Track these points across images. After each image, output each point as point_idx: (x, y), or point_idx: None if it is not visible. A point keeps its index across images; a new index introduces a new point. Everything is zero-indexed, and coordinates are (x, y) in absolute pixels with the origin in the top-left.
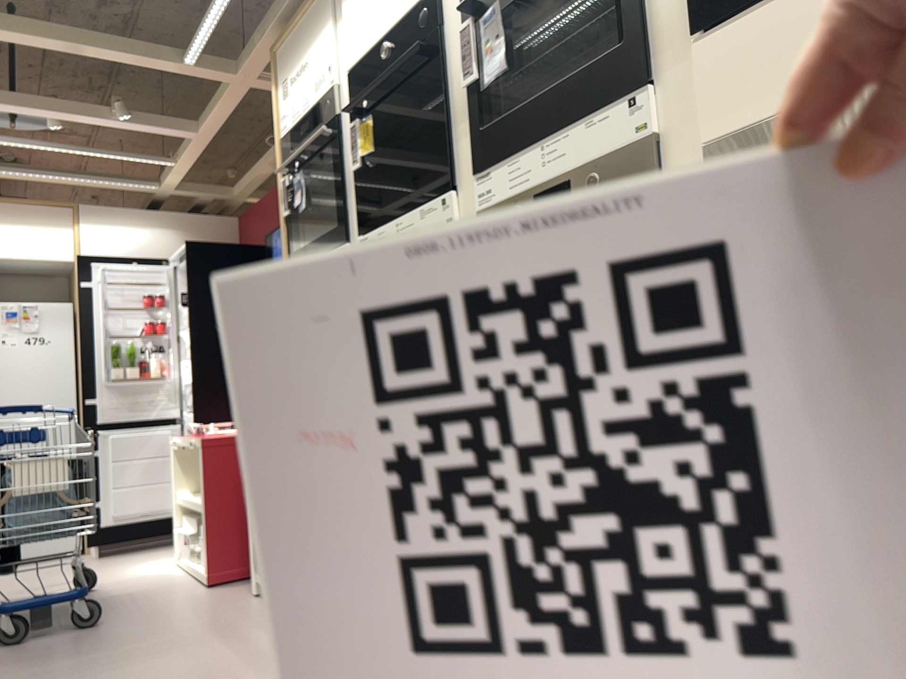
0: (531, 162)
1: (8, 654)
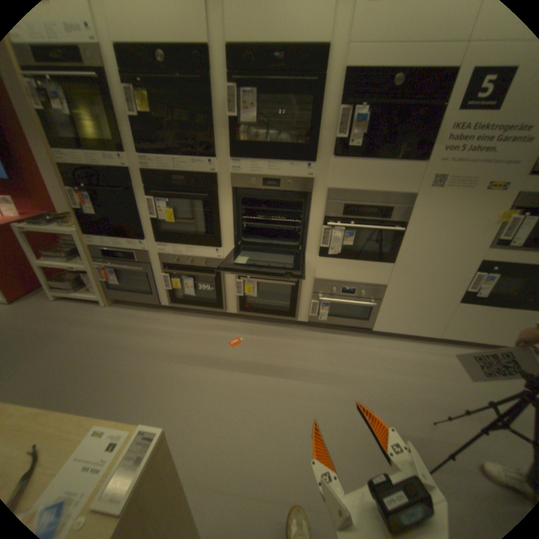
0: (263, 167)
1: None
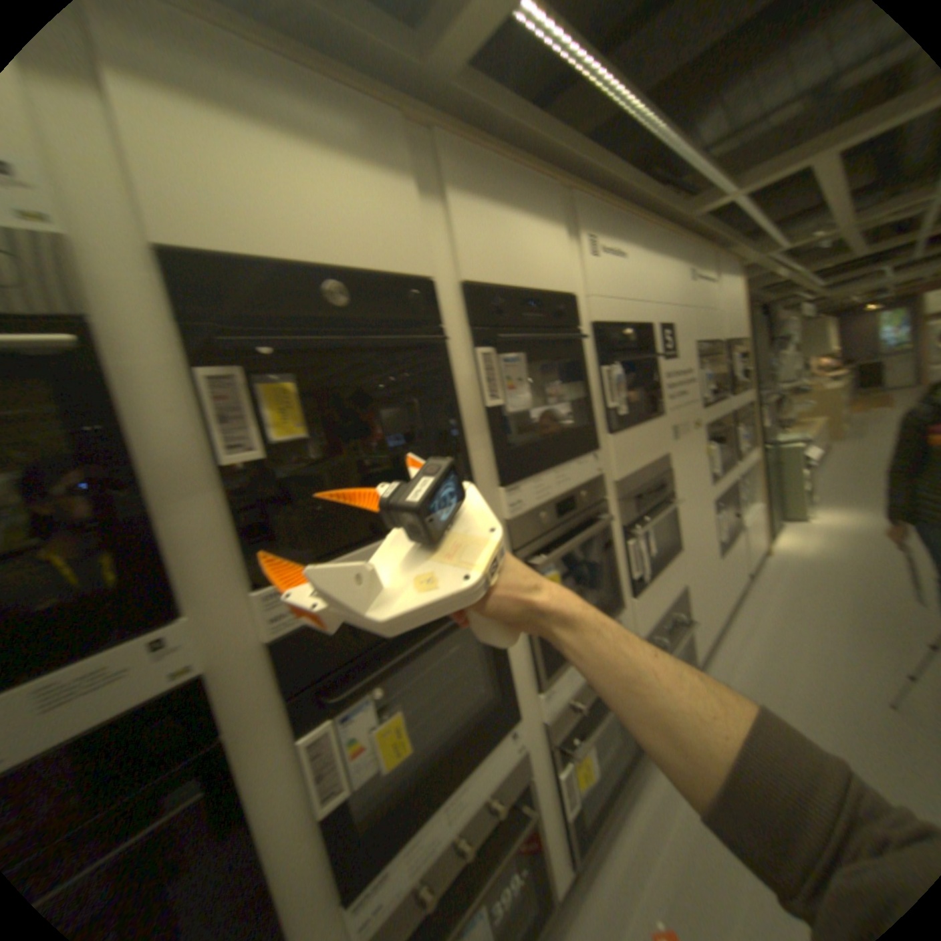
0: (551, 482)
1: None
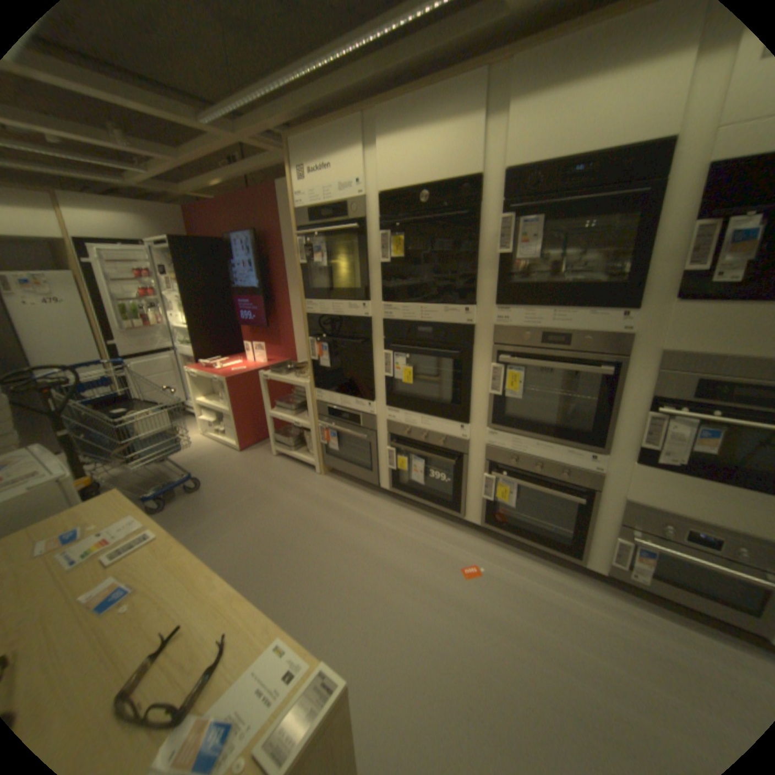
0: (545, 316)
1: (162, 521)
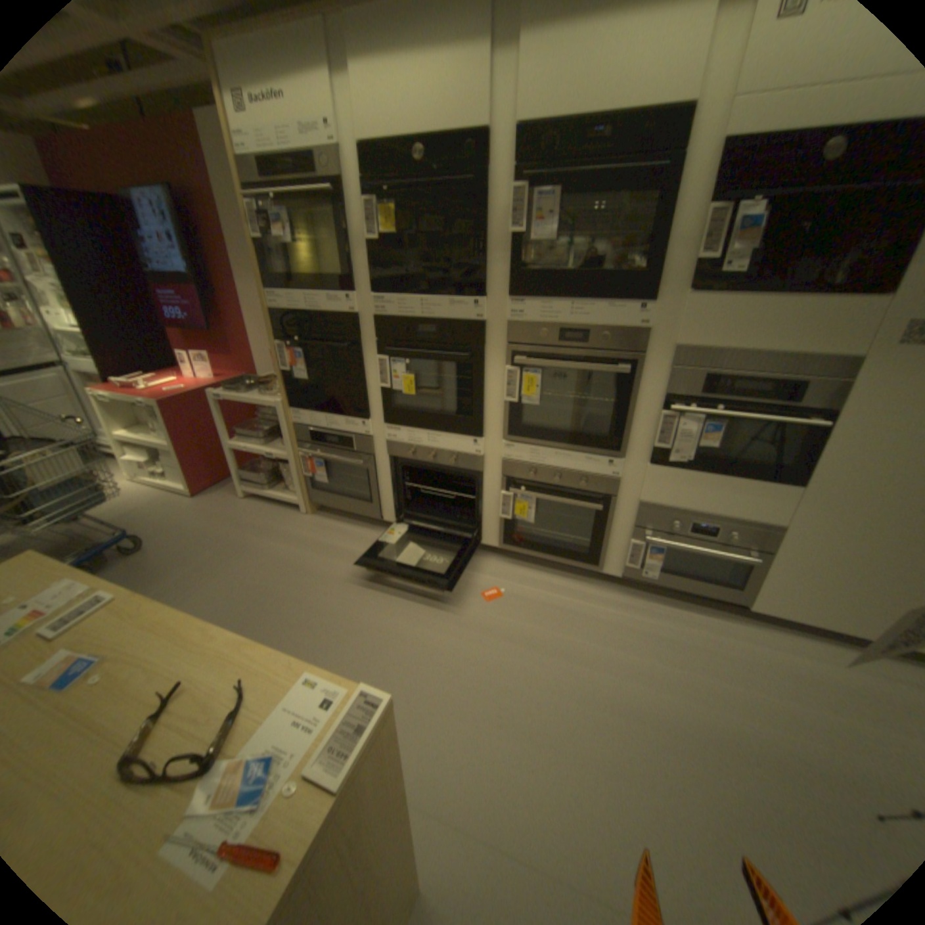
0: (562, 310)
1: None
